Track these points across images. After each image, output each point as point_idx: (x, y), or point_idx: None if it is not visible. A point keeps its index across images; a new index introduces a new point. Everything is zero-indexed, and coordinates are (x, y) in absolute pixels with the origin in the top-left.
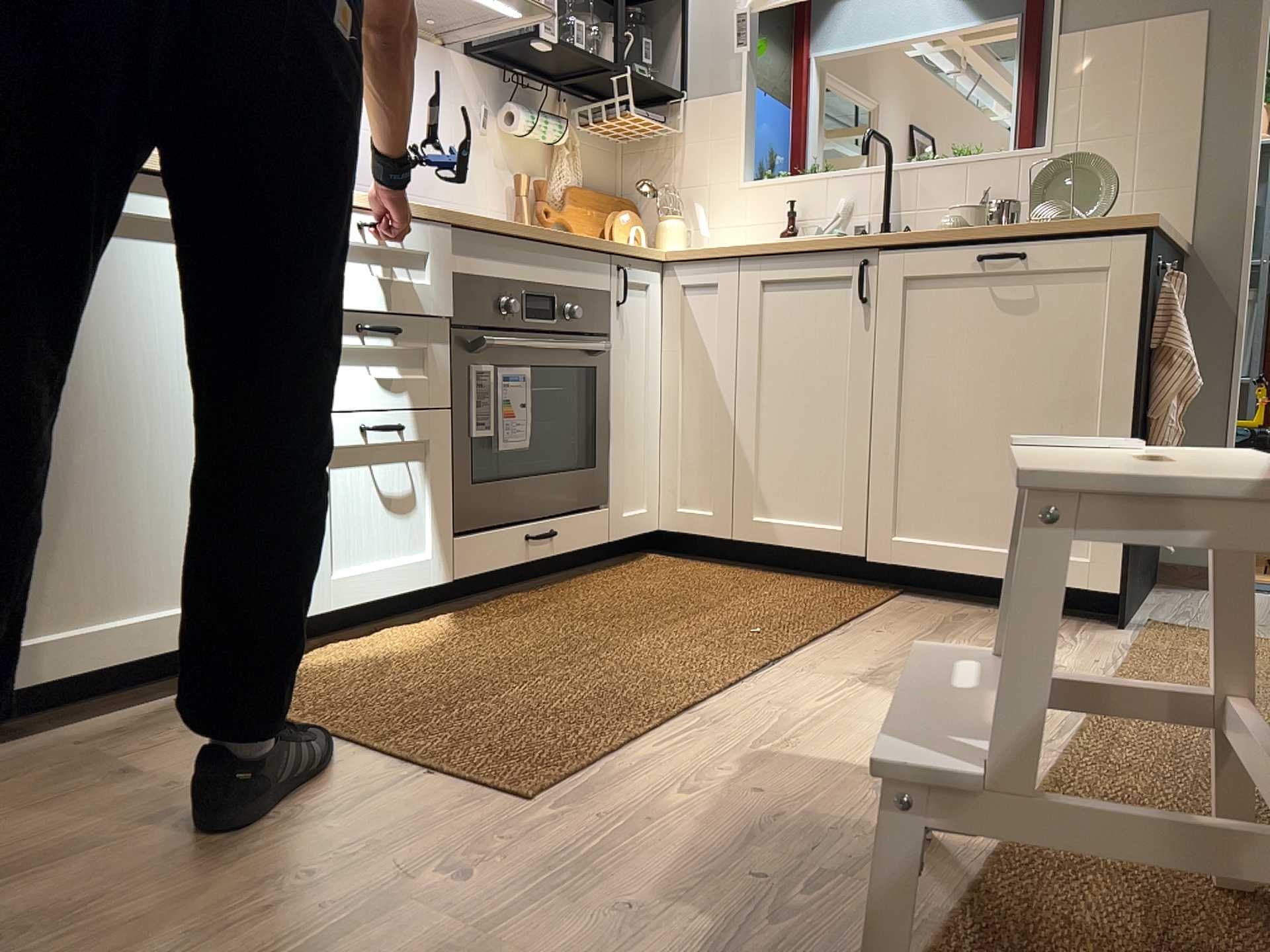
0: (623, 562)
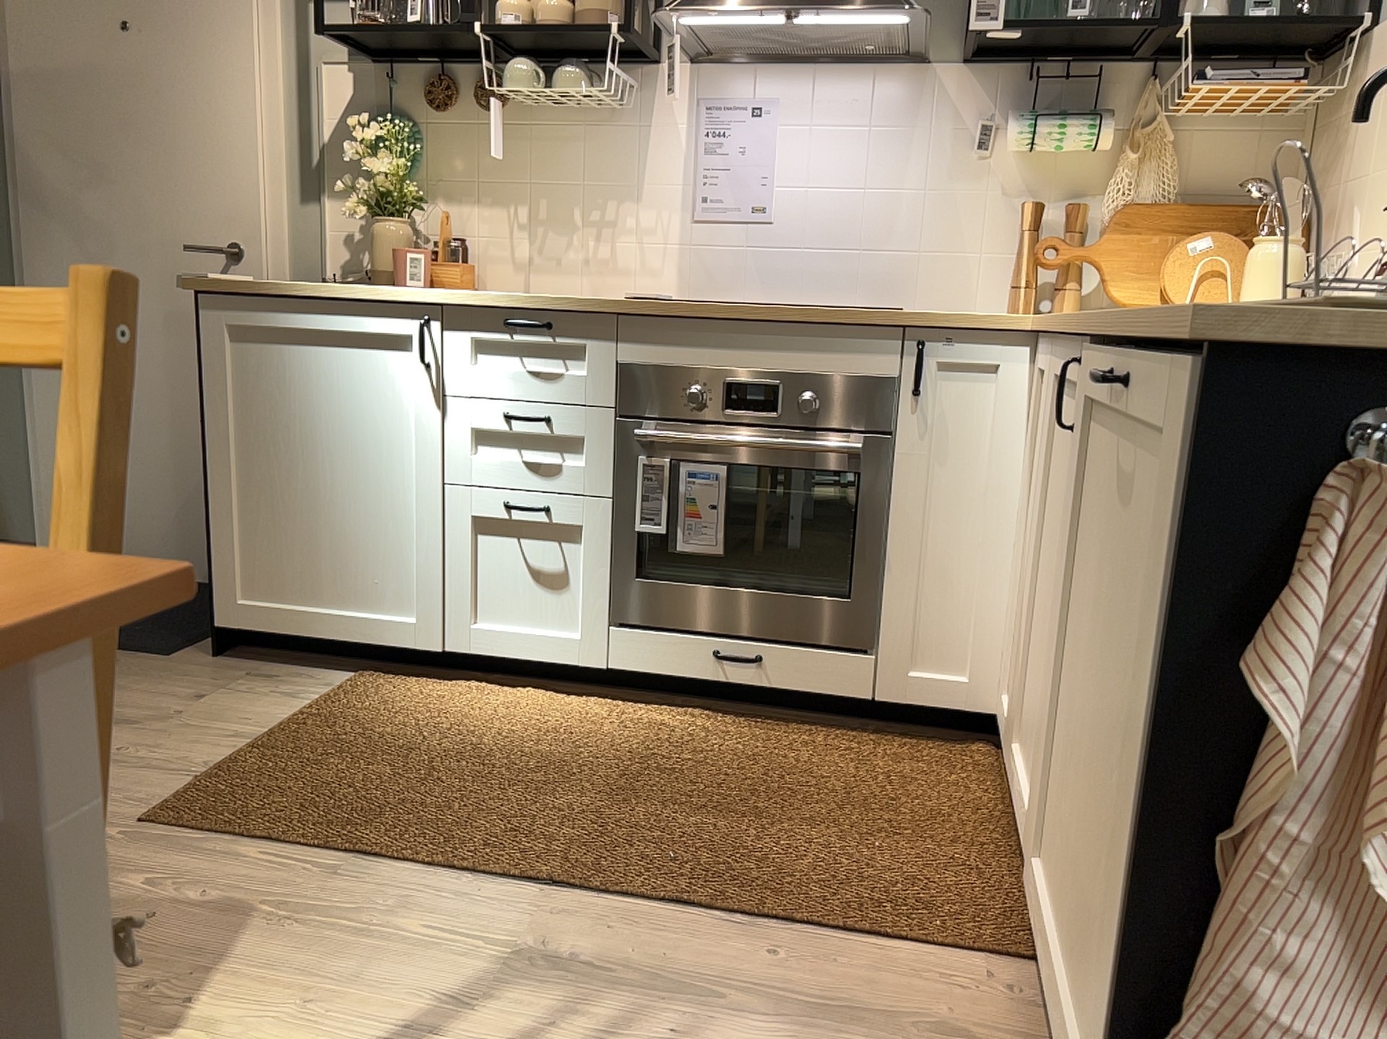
0: (935, 737)
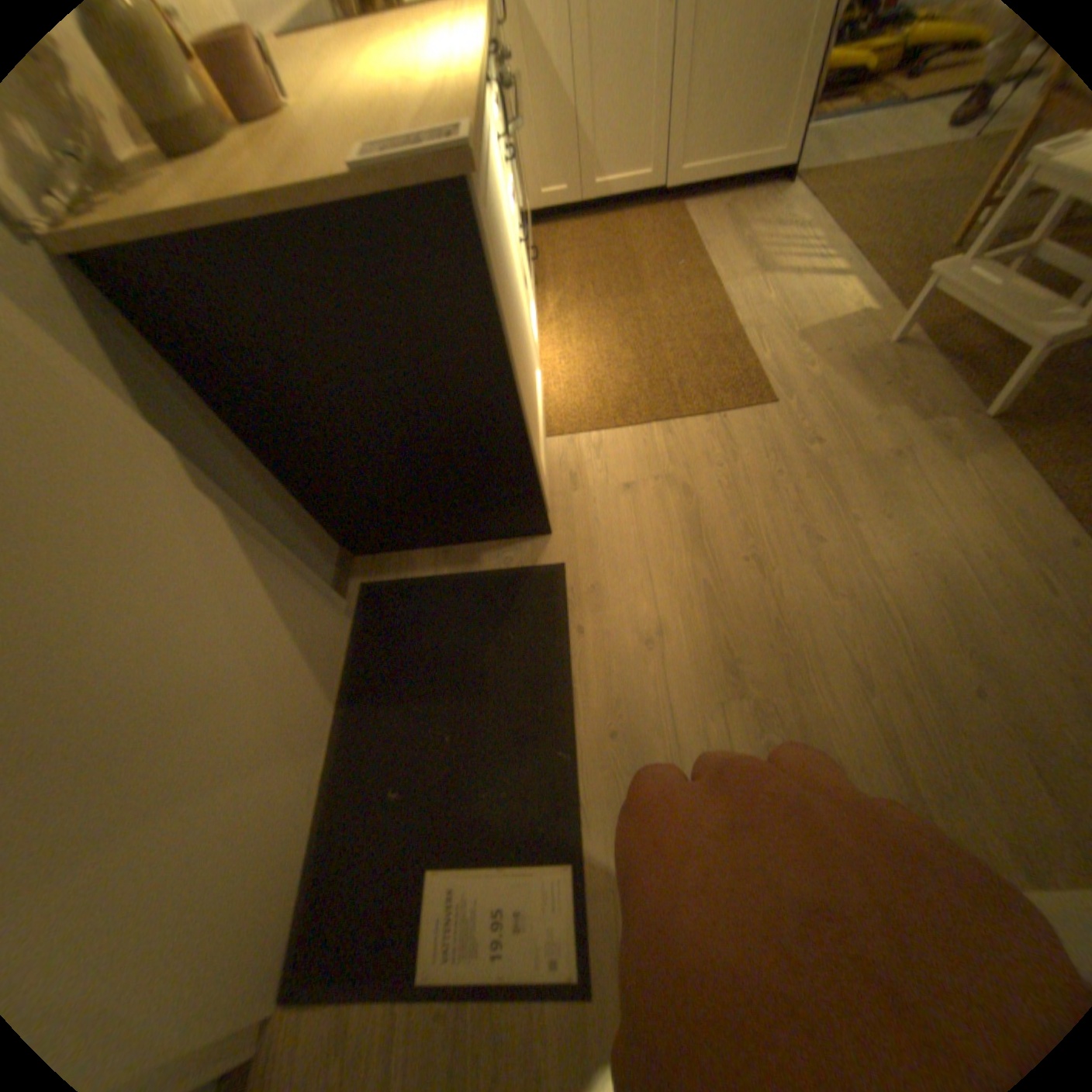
0: None
